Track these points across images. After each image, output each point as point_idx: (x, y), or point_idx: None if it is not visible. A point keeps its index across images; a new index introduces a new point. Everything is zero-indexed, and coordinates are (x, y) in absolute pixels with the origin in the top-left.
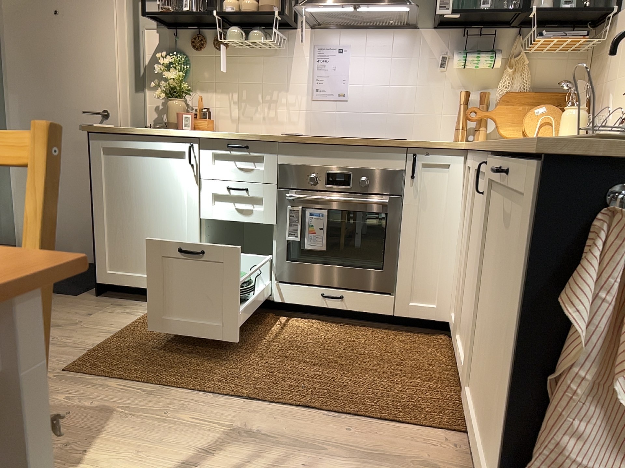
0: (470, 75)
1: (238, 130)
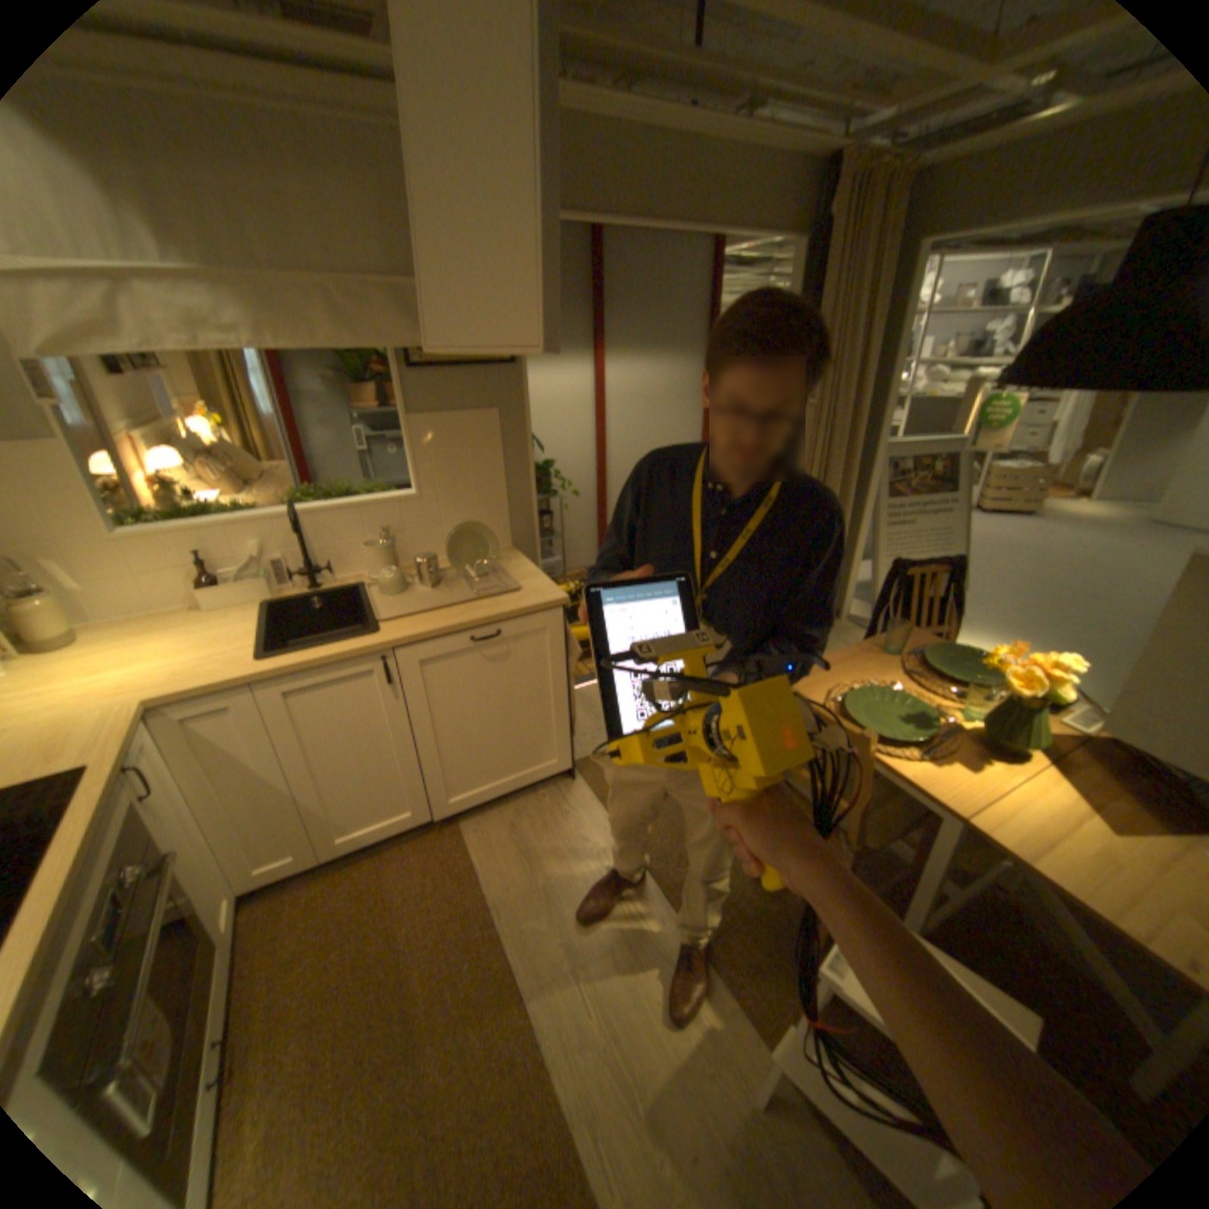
0: None
1: None
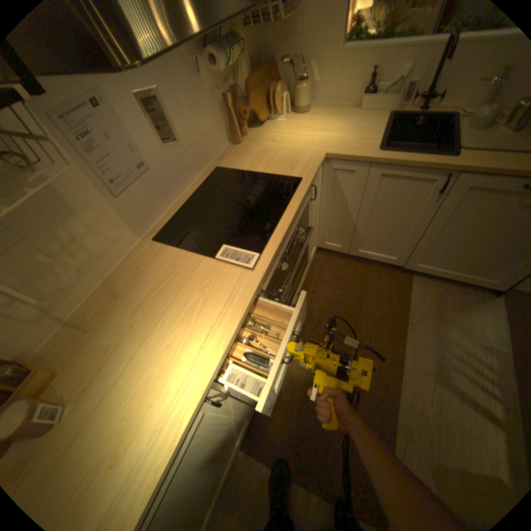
0: (212, 70)
1: (58, 316)
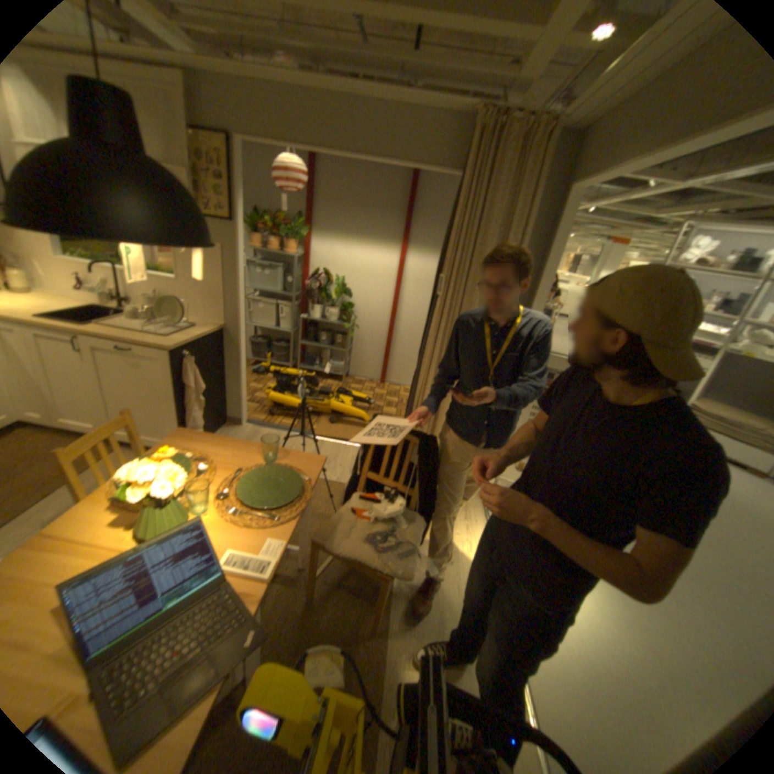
0: None
1: None
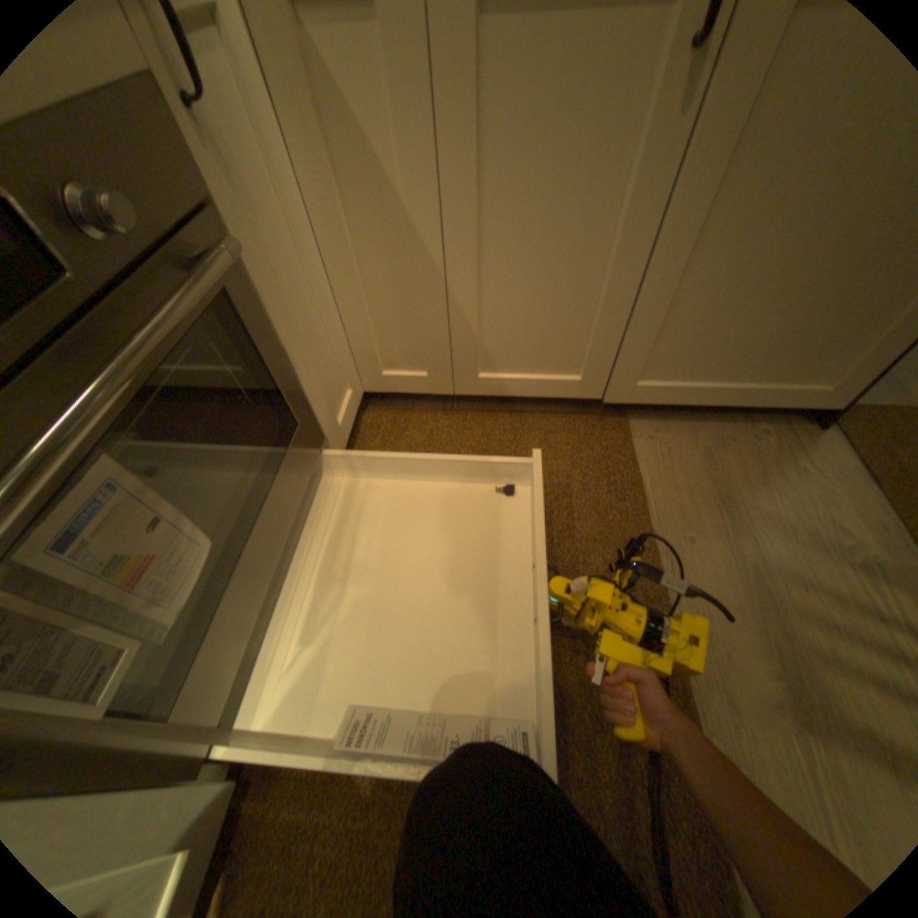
0: None
1: None
